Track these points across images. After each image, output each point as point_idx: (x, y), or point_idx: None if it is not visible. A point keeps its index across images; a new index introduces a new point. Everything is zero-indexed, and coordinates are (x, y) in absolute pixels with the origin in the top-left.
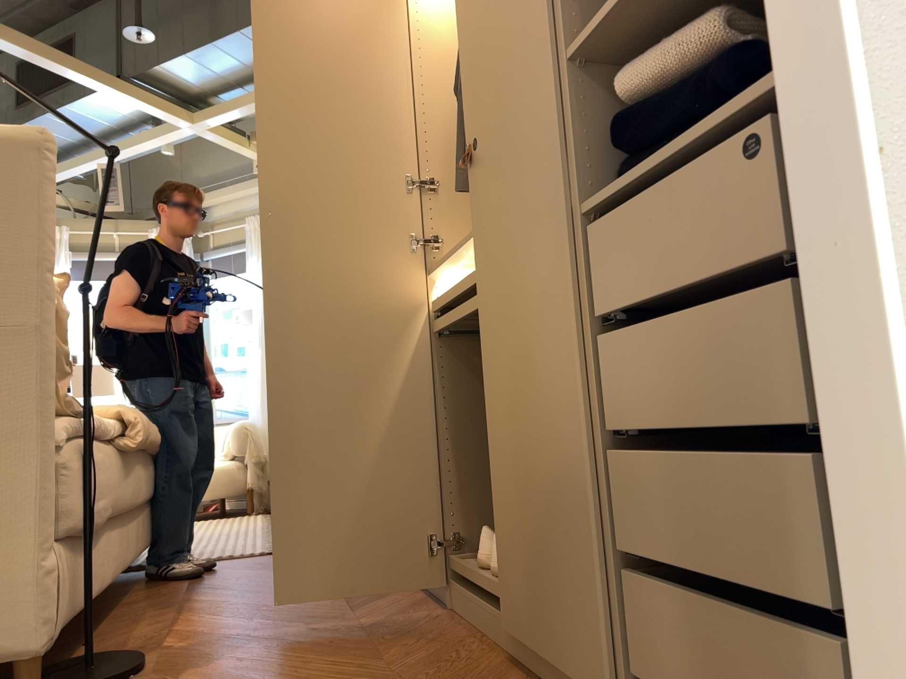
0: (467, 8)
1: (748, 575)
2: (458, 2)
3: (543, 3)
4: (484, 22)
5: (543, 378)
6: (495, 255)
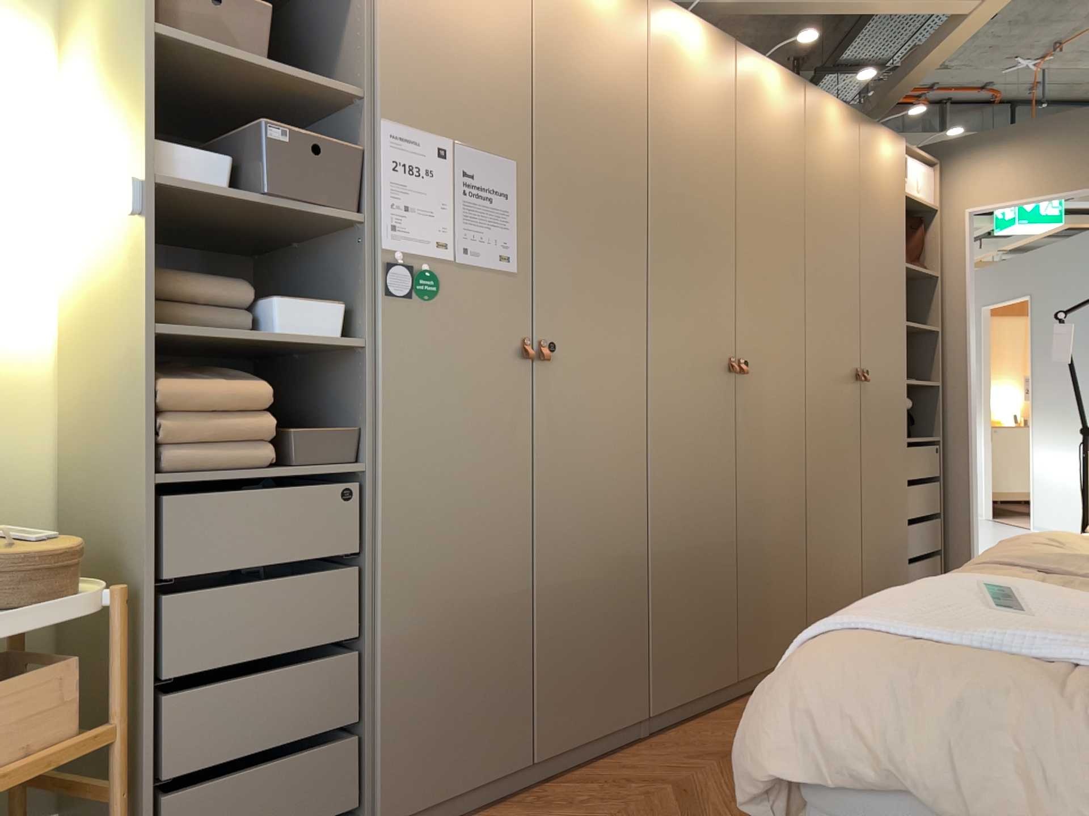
0: (863, 289)
1: (928, 547)
2: (858, 276)
3: (901, 349)
4: (873, 313)
5: (889, 498)
6: (869, 434)
